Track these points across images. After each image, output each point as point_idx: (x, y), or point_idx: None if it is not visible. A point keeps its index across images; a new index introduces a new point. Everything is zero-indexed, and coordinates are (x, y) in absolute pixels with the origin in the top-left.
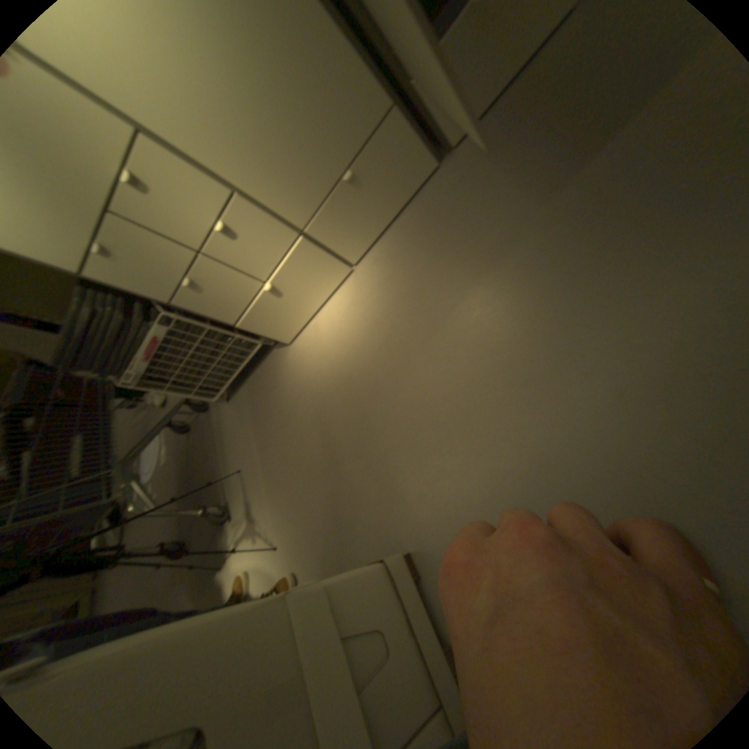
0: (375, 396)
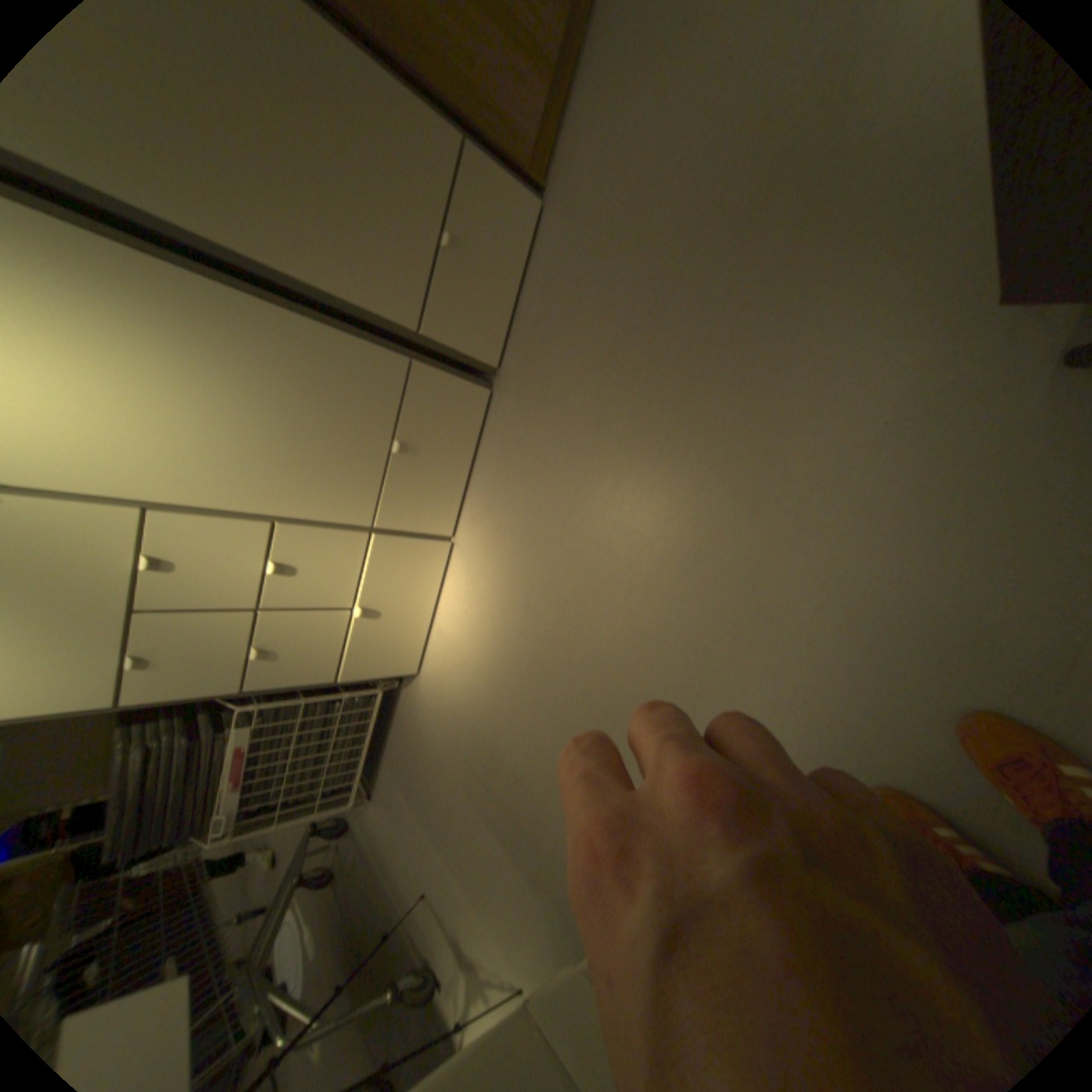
0: (547, 679)
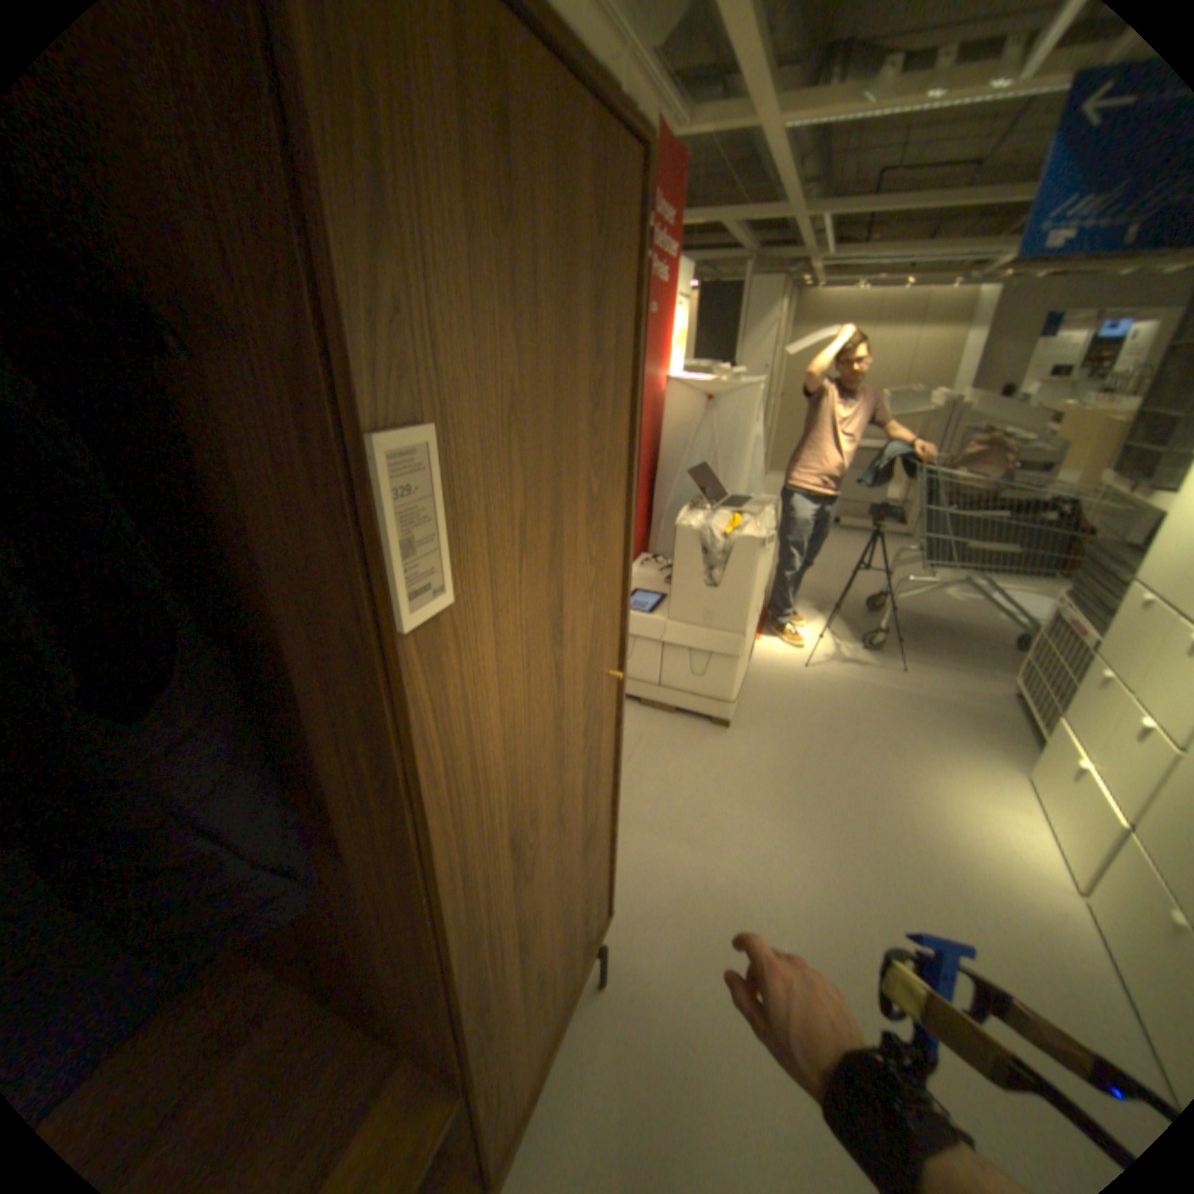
0: (868, 789)
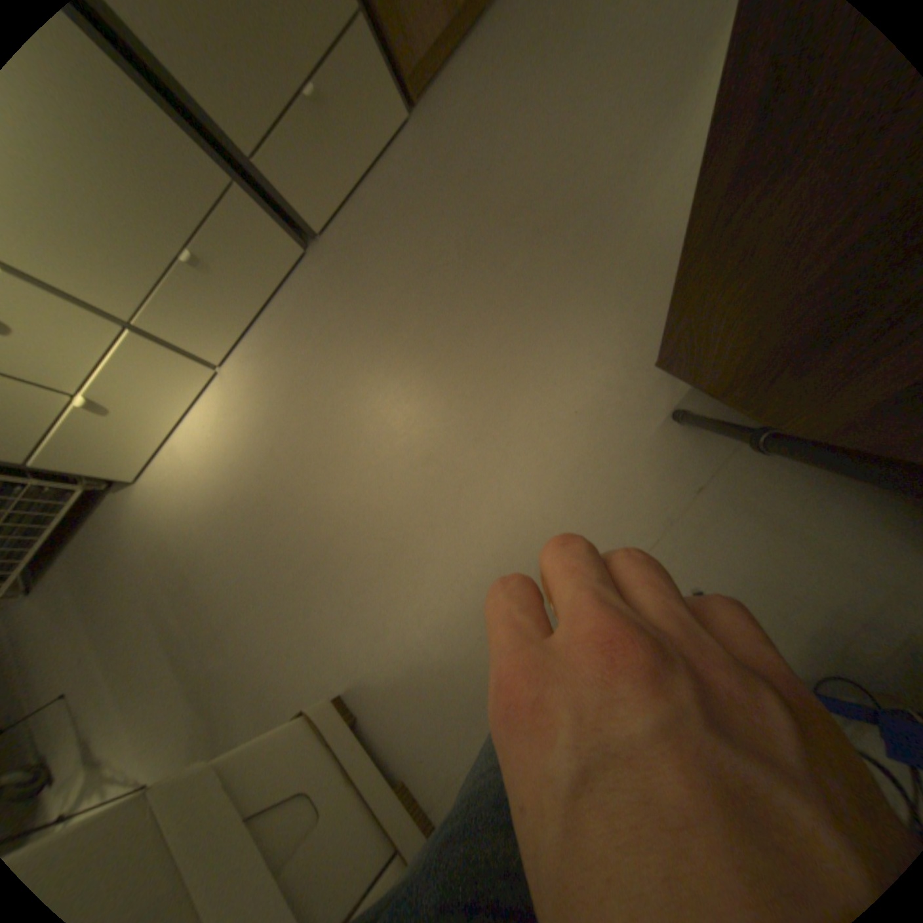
0: (267, 521)
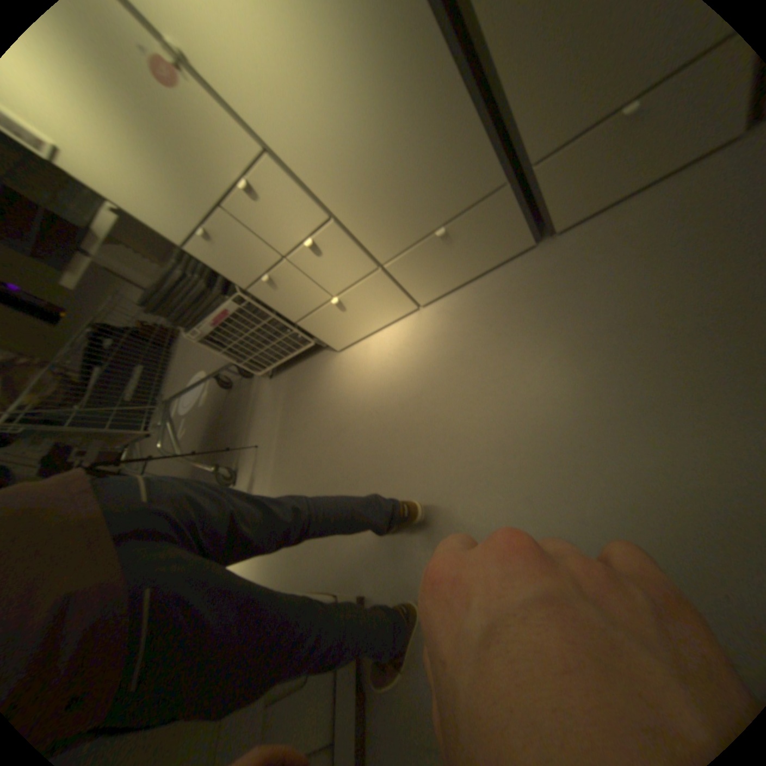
0: (390, 440)
